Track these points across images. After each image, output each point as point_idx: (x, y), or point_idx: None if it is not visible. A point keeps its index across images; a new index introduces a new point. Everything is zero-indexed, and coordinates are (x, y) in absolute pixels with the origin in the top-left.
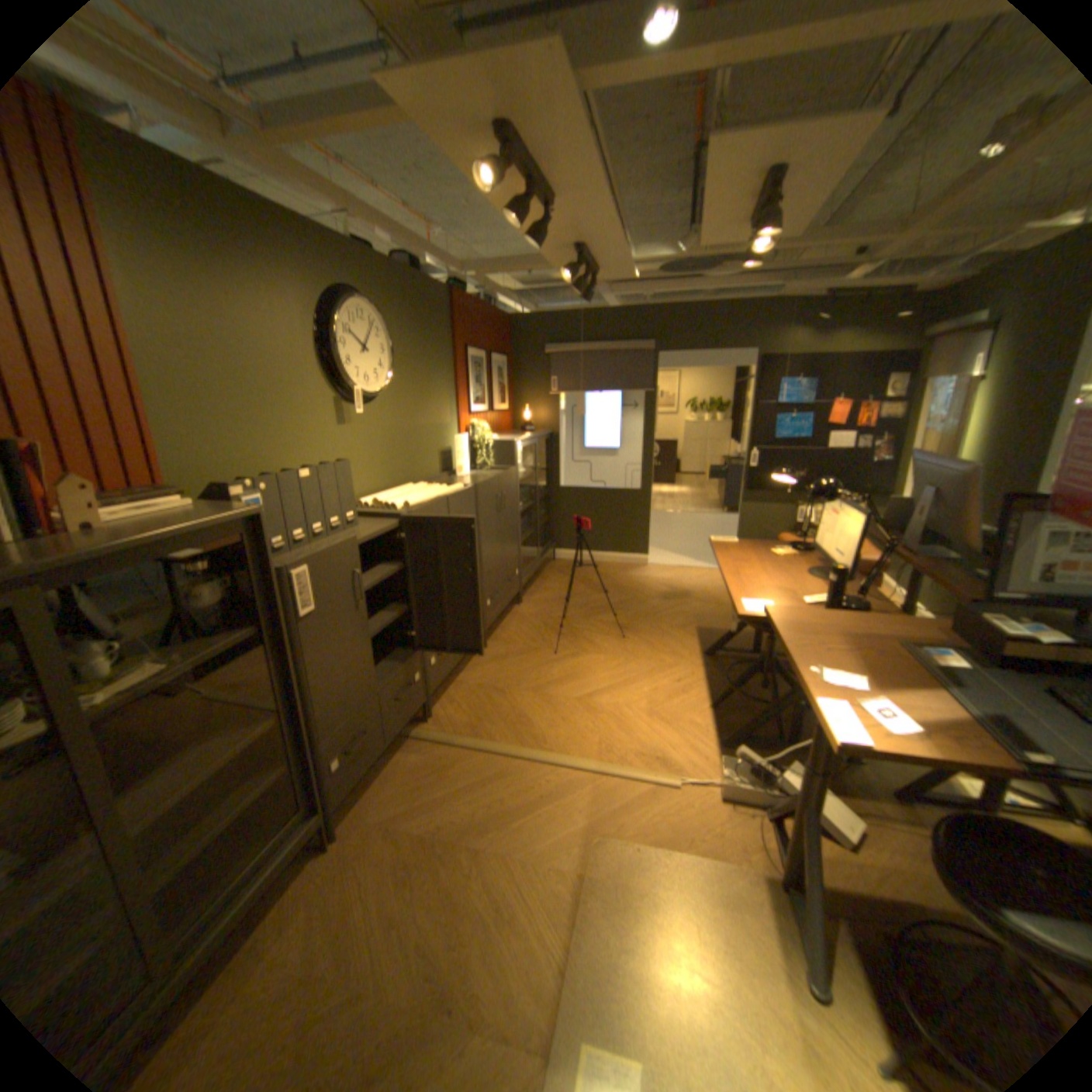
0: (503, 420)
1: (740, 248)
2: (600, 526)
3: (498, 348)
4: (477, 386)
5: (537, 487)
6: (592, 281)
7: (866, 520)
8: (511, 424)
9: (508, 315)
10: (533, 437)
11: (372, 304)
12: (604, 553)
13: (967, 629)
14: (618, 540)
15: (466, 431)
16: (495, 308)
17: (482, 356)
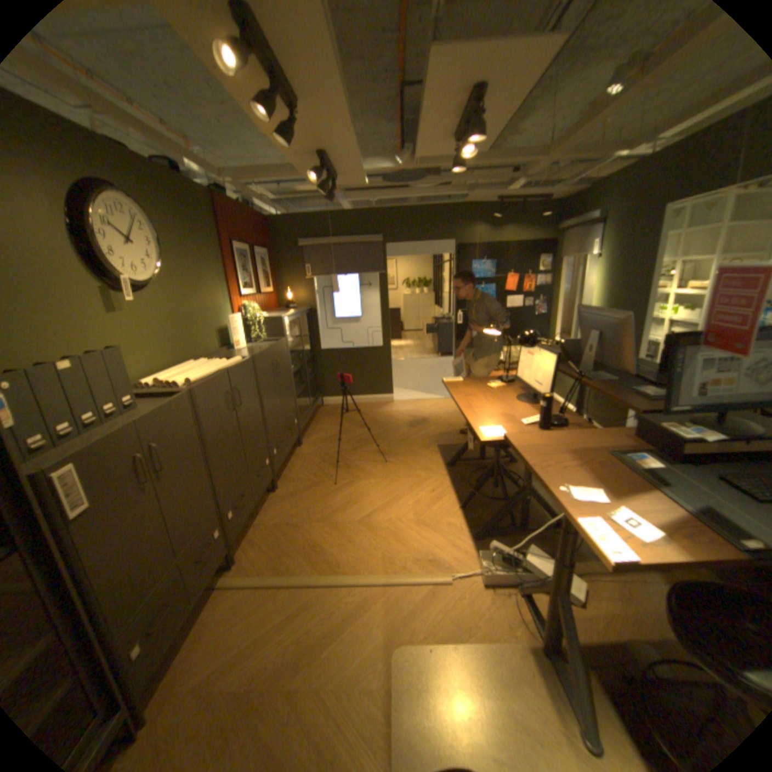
0: (269, 300)
1: (436, 166)
2: (355, 376)
3: (259, 242)
4: (244, 273)
5: (304, 351)
6: (332, 186)
7: (557, 358)
8: (277, 303)
9: (265, 215)
10: (296, 312)
11: (132, 198)
12: (360, 396)
13: (648, 435)
14: (370, 385)
15: (239, 310)
16: (253, 209)
17: (246, 248)
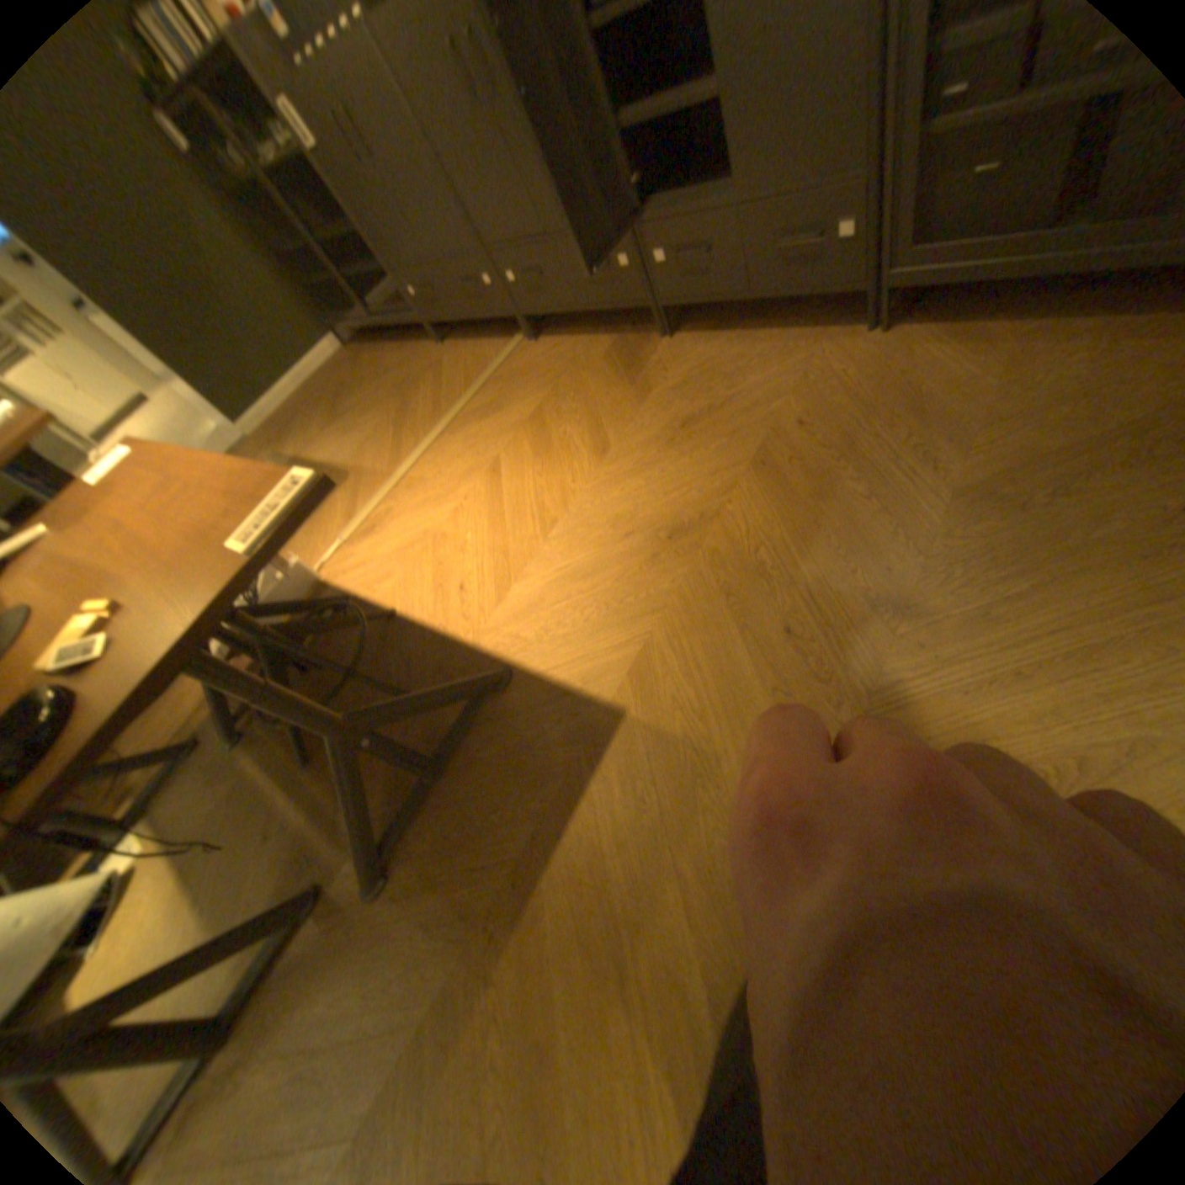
0: None
1: None
2: None
3: None
4: None
5: None
6: None
7: None
8: None
9: None
10: None
11: None
12: None
13: None
14: None
15: None
16: None
17: None
